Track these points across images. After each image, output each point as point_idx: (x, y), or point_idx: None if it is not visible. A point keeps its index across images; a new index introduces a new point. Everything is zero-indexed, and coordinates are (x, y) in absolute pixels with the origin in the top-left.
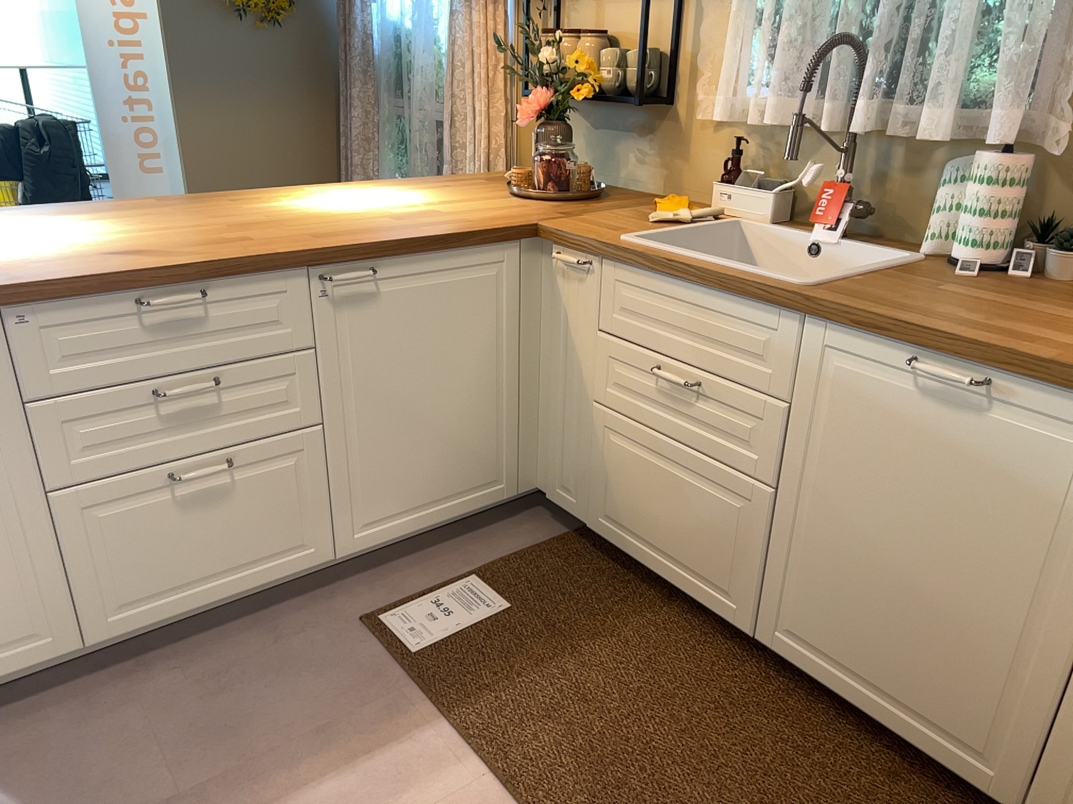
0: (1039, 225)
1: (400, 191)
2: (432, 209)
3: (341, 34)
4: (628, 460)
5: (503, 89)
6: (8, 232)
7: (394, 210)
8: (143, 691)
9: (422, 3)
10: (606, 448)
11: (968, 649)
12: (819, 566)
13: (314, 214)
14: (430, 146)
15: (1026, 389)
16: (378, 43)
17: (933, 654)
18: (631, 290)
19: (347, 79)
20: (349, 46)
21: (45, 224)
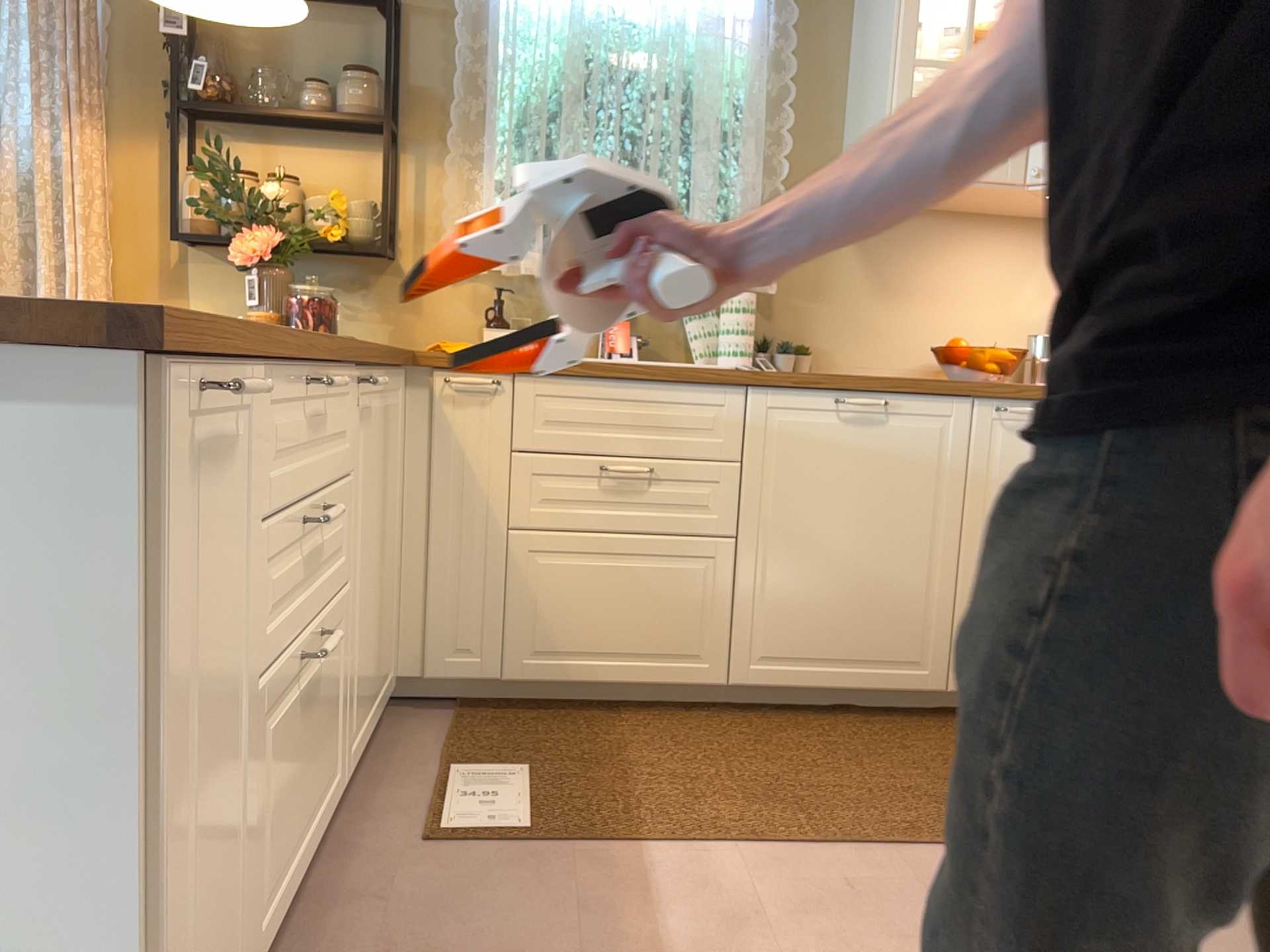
0: (756, 341)
1: None
2: None
3: None
4: (563, 578)
5: (110, 233)
6: None
7: None
8: None
9: None
10: (529, 577)
11: (901, 589)
12: (785, 585)
13: None
14: None
15: (908, 400)
16: None
17: (879, 607)
18: (557, 402)
19: None
20: None
21: None
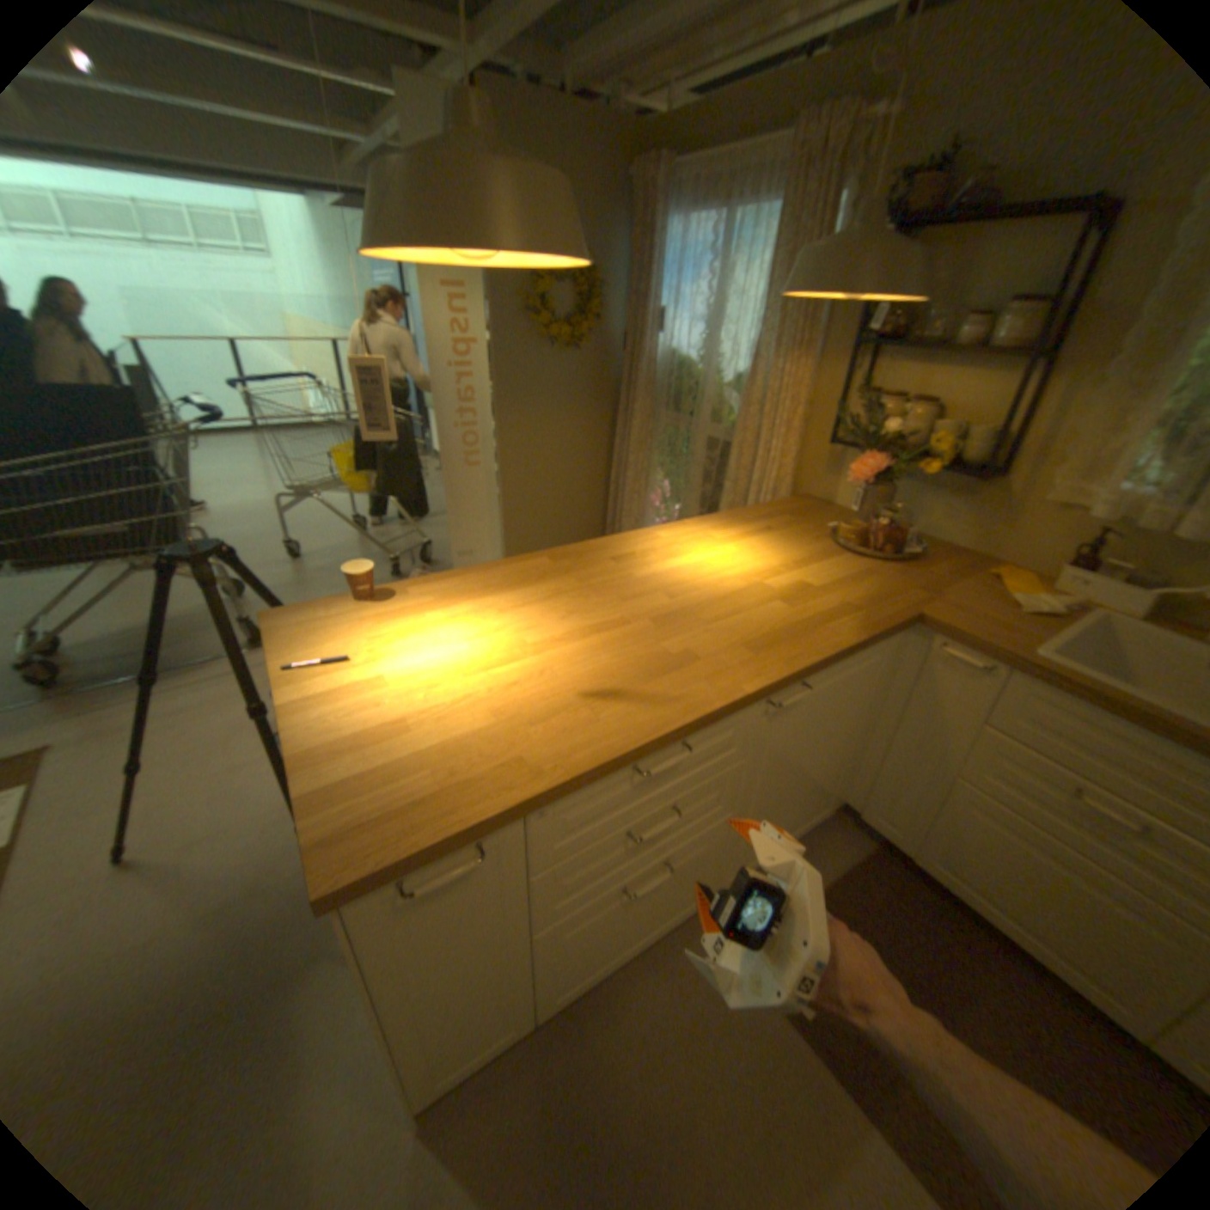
0: None
1: (739, 538)
2: (798, 578)
3: (624, 355)
4: (996, 842)
5: (797, 428)
6: (457, 635)
7: (769, 582)
8: (584, 1062)
9: (711, 338)
10: (964, 819)
11: None
12: None
13: (705, 592)
14: (705, 460)
15: None
16: (656, 364)
17: None
18: (1055, 712)
19: (625, 392)
20: (629, 364)
21: (479, 614)
